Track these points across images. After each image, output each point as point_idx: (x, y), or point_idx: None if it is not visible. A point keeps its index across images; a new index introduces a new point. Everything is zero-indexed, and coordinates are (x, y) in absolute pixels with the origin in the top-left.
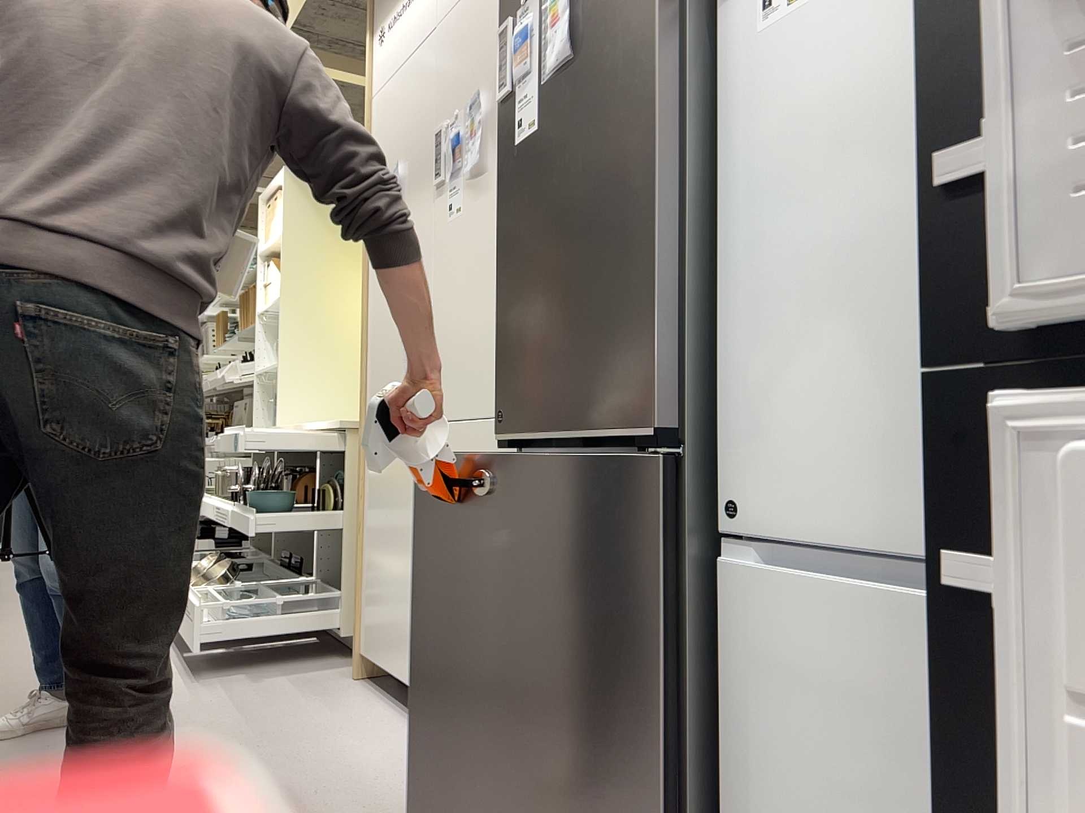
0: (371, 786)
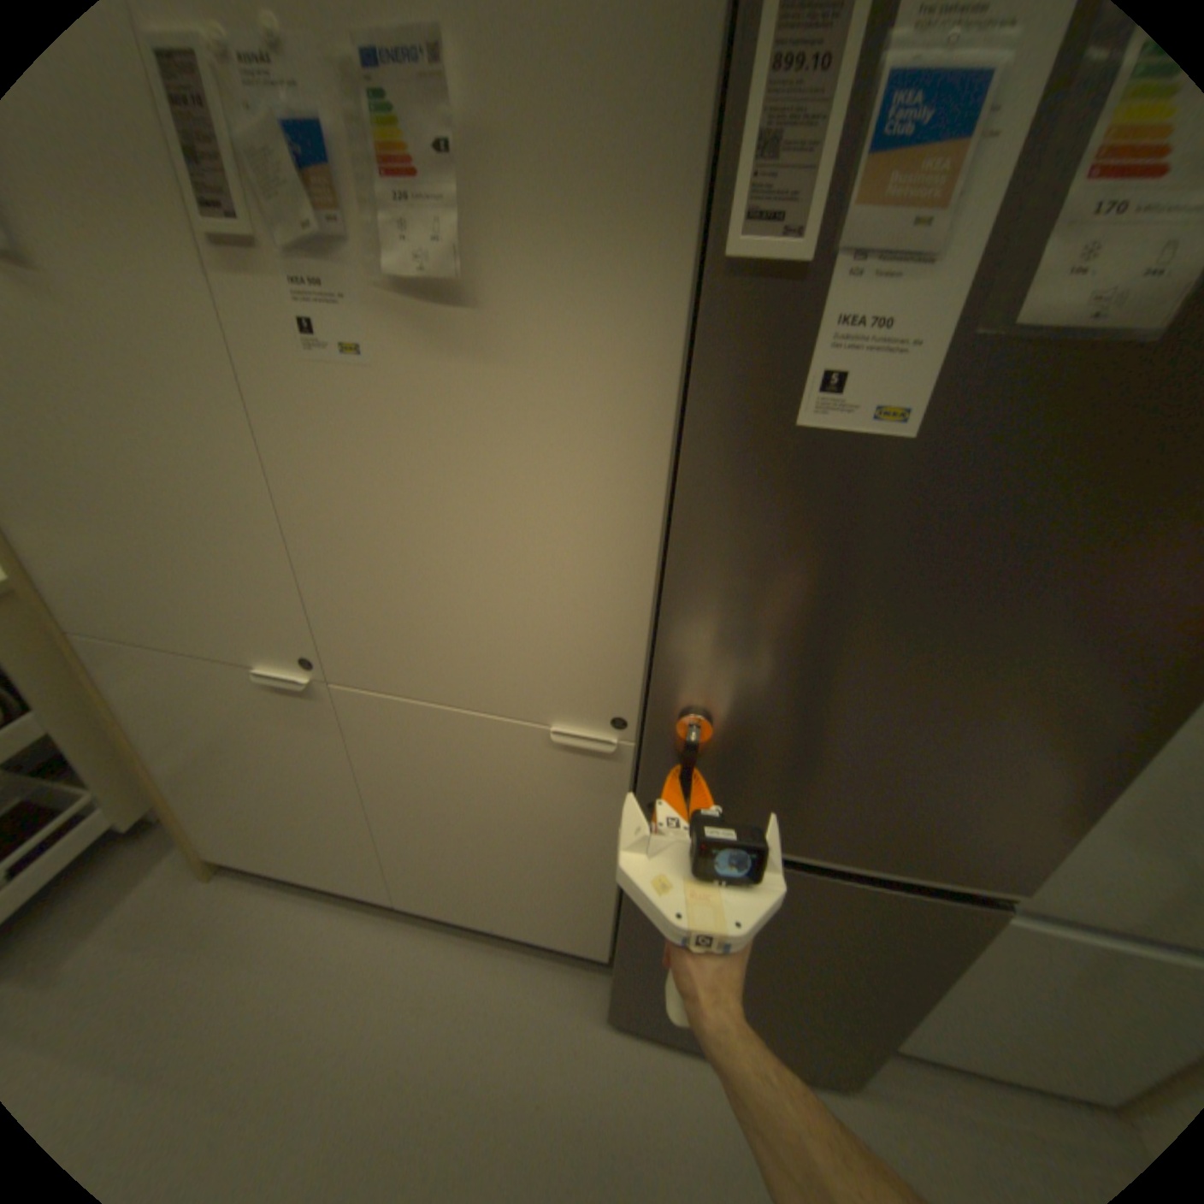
0: (449, 1067)
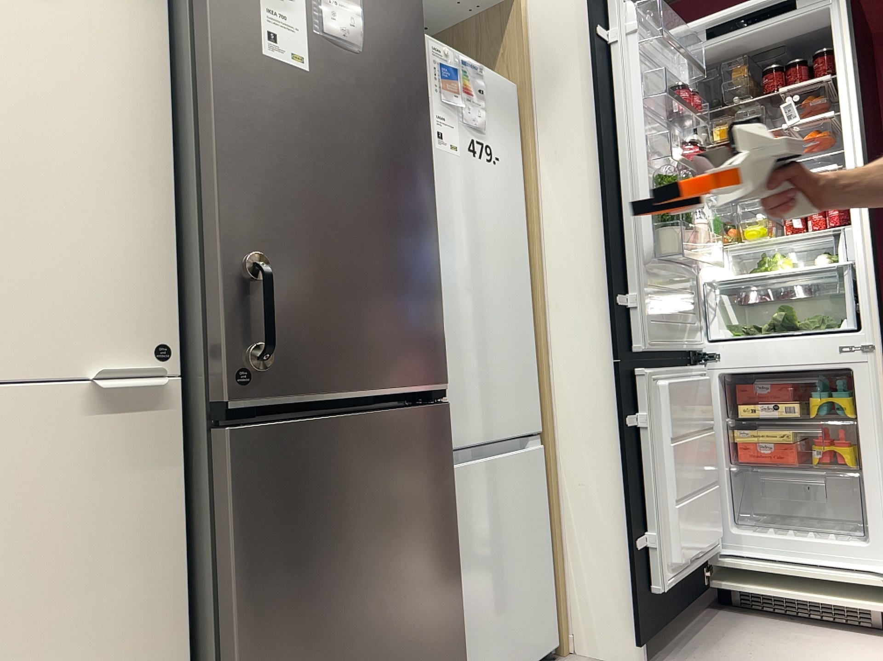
0: None
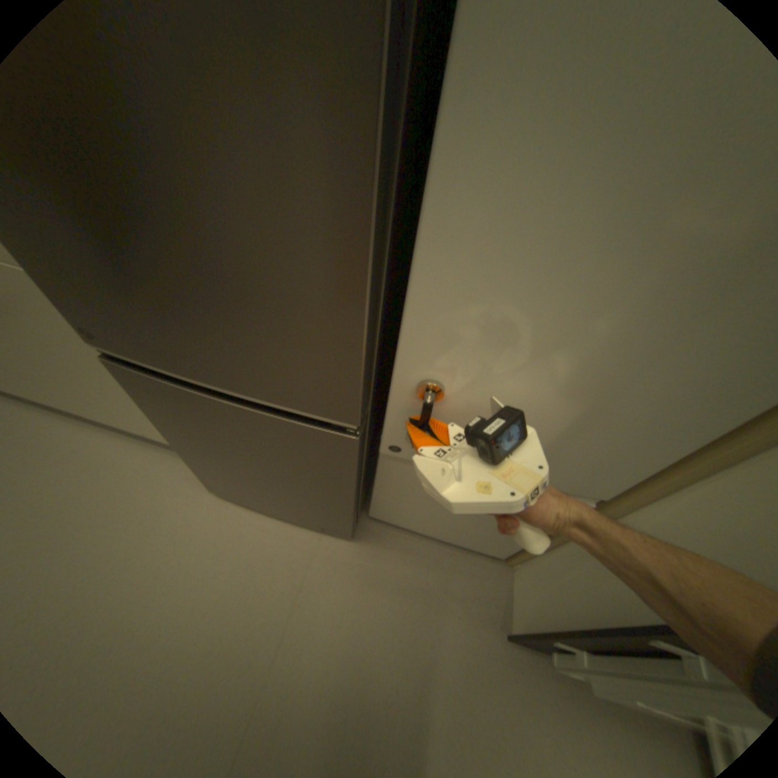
0: (107, 503)
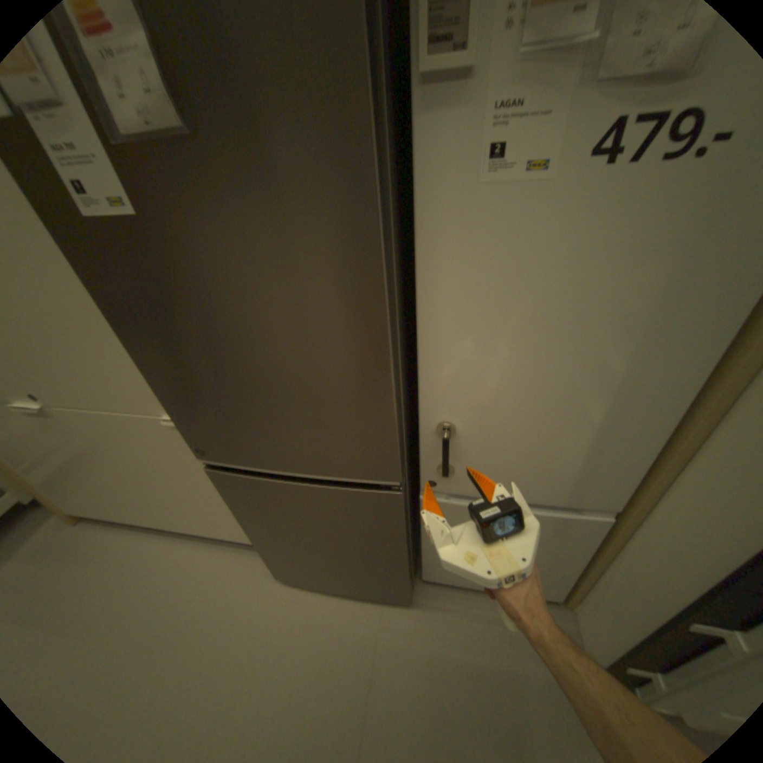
0: (189, 607)
